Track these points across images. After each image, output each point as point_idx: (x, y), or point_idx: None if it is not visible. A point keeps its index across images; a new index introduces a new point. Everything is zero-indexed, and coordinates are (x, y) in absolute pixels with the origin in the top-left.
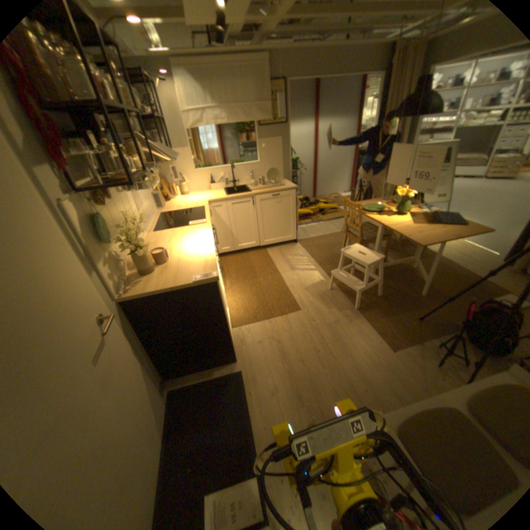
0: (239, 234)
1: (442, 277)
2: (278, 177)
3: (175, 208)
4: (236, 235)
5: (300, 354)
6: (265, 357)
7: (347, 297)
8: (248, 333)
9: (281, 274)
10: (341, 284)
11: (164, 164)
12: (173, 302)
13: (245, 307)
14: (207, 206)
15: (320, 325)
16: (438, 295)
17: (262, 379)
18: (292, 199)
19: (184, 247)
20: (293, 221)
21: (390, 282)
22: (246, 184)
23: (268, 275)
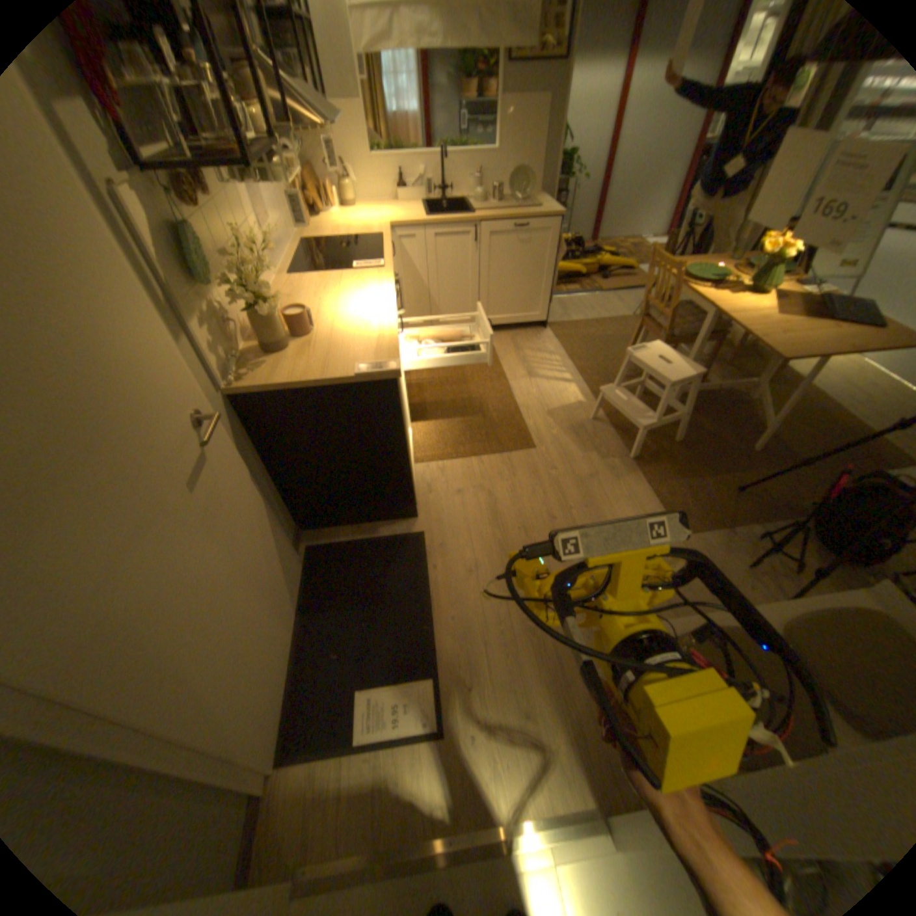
0: (442, 299)
1: (801, 423)
2: (532, 188)
3: (328, 232)
4: (437, 300)
5: (523, 519)
6: (465, 516)
7: (621, 437)
8: (441, 474)
9: (510, 382)
10: (614, 413)
11: (311, 136)
12: (319, 406)
13: (441, 433)
14: (389, 236)
15: (565, 477)
16: (784, 453)
17: (456, 548)
18: (551, 238)
19: (342, 310)
20: (546, 283)
21: (703, 420)
22: (466, 197)
23: (487, 381)
